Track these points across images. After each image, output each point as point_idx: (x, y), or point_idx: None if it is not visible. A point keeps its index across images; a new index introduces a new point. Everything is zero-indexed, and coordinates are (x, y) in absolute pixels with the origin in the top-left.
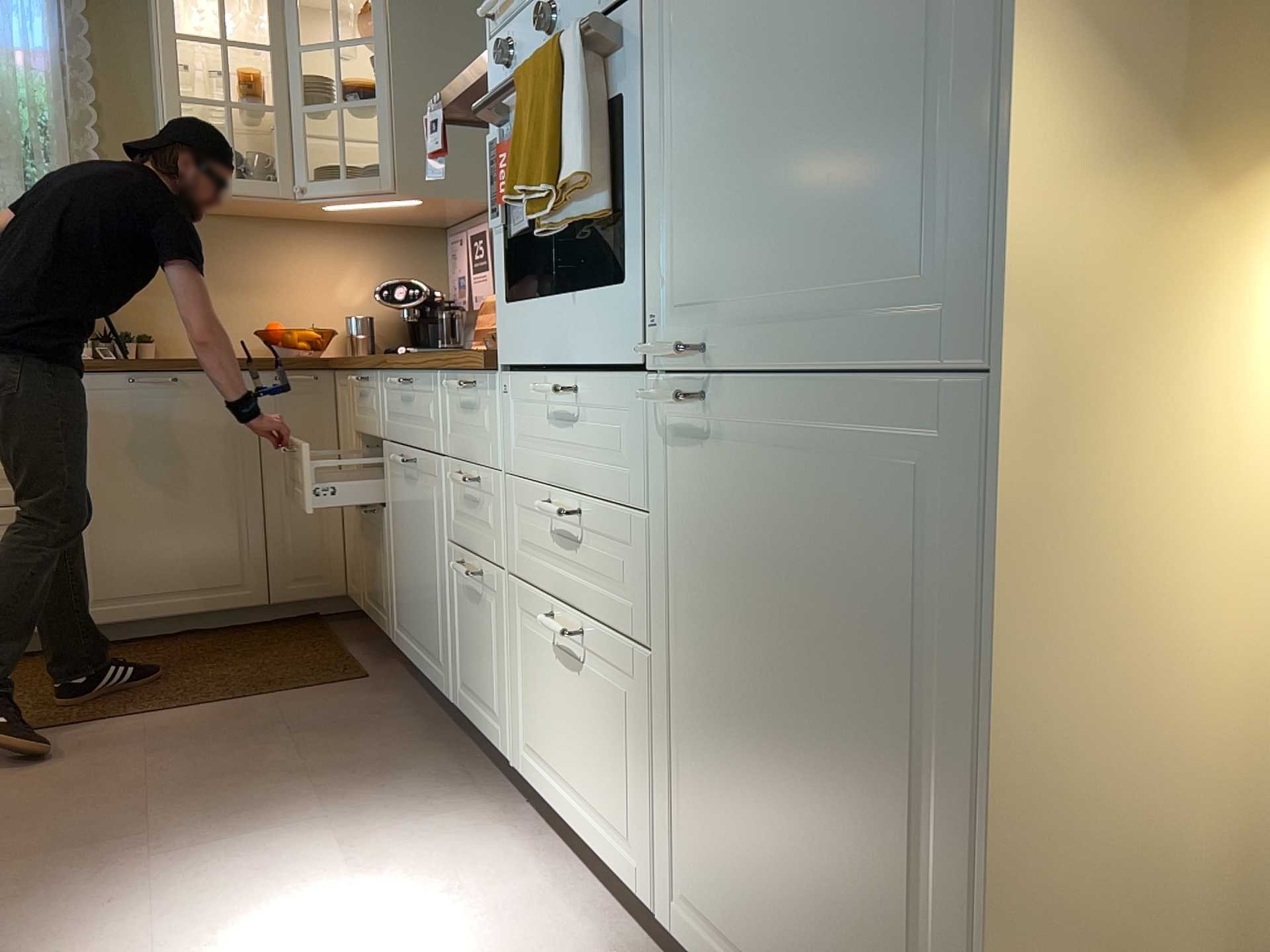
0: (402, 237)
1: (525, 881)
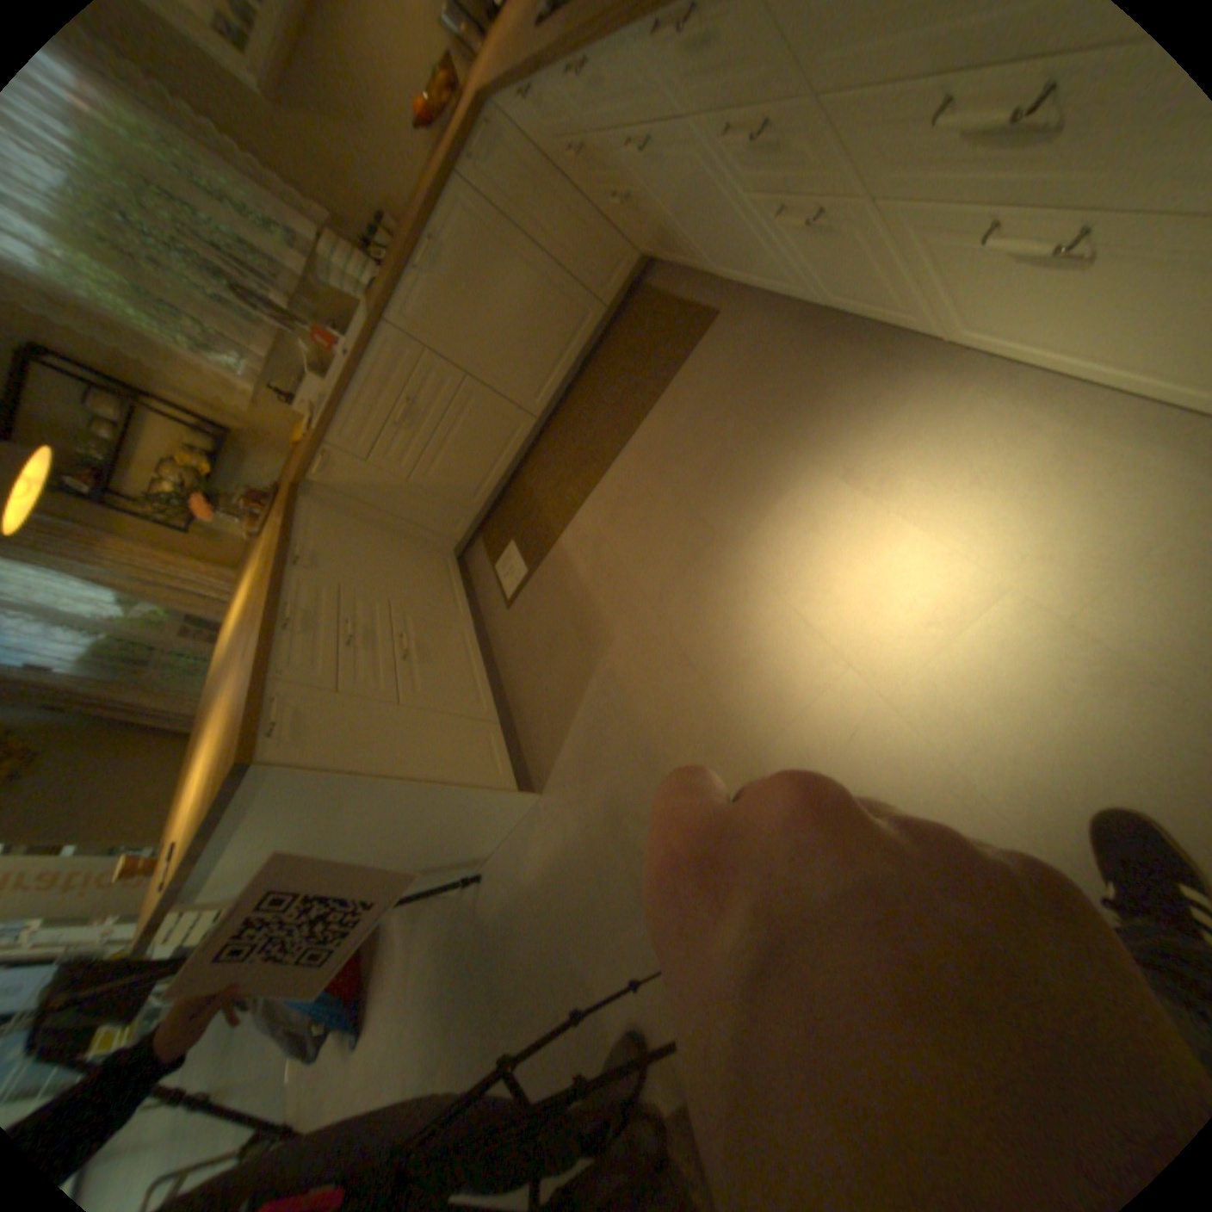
0: None
1: (1030, 423)
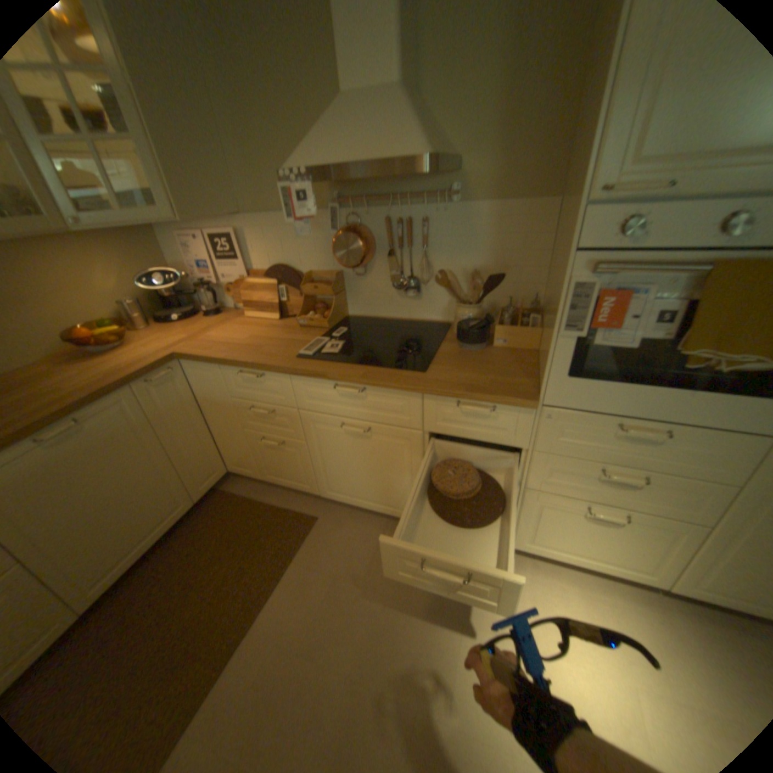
0: (122, 231)
1: (562, 590)
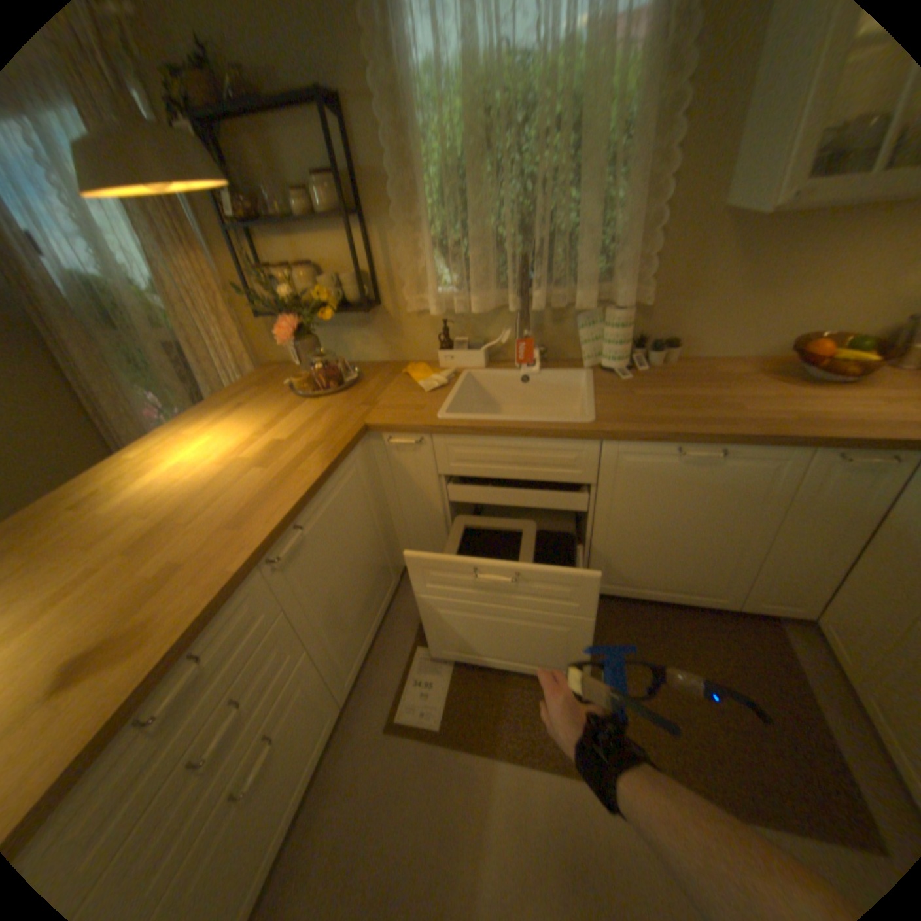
0: None
1: None
